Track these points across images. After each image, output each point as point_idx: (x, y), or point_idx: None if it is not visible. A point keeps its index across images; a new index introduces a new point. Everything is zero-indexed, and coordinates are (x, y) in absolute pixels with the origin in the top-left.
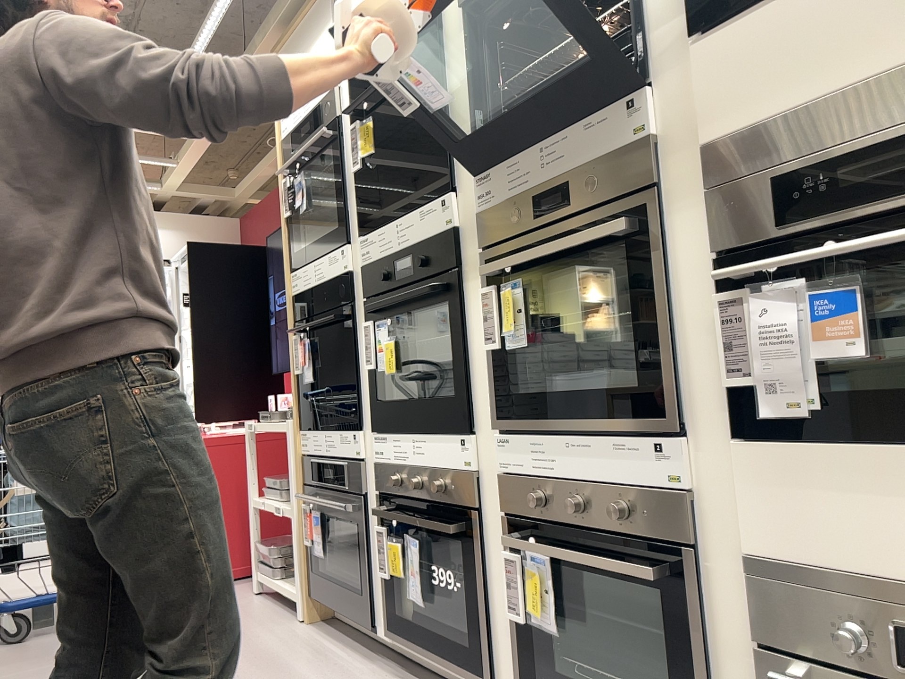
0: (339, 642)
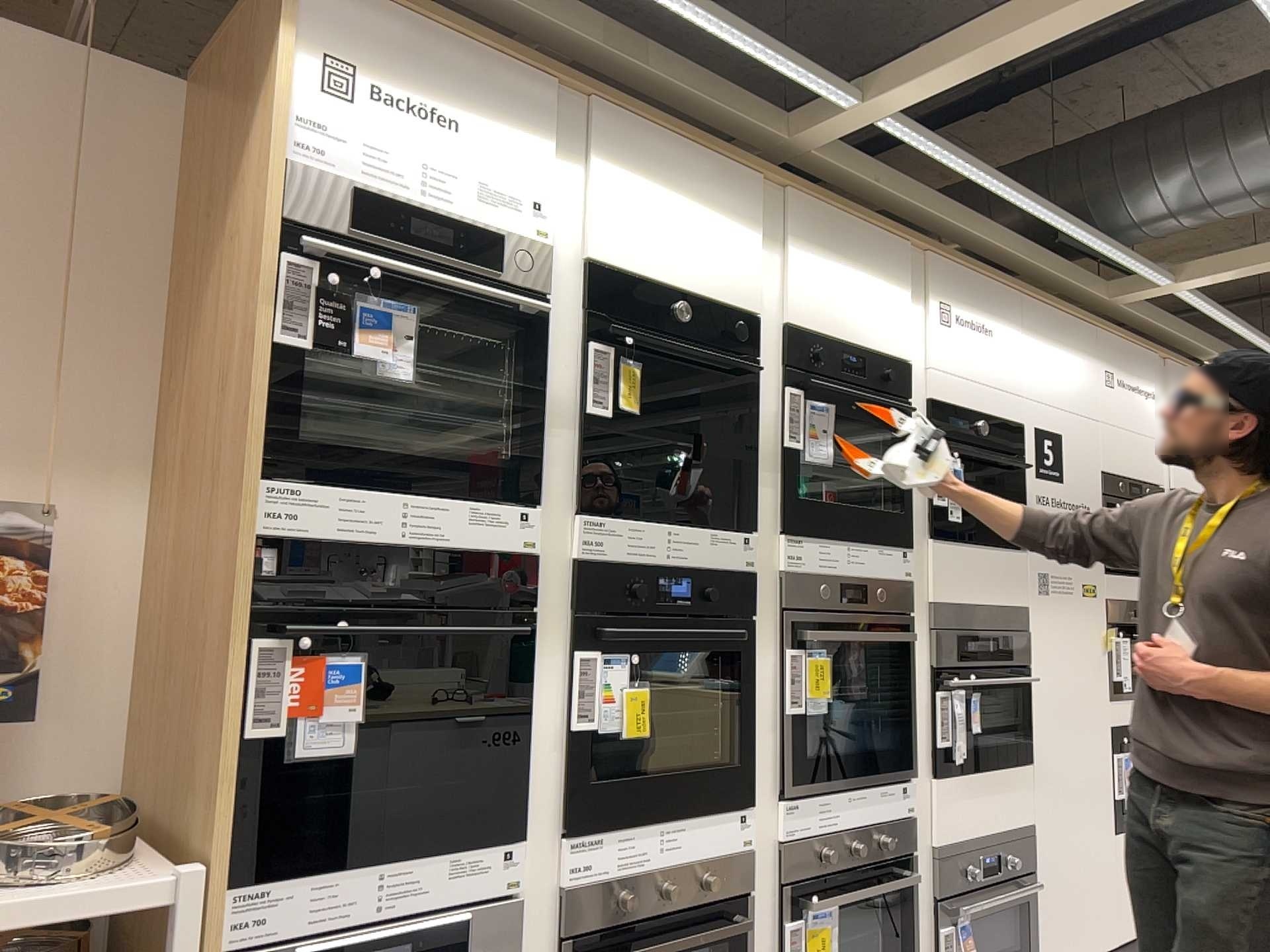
0: None
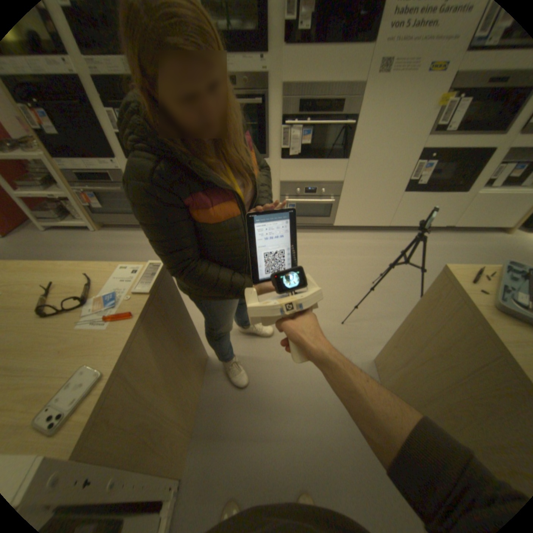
0: (123, 231)
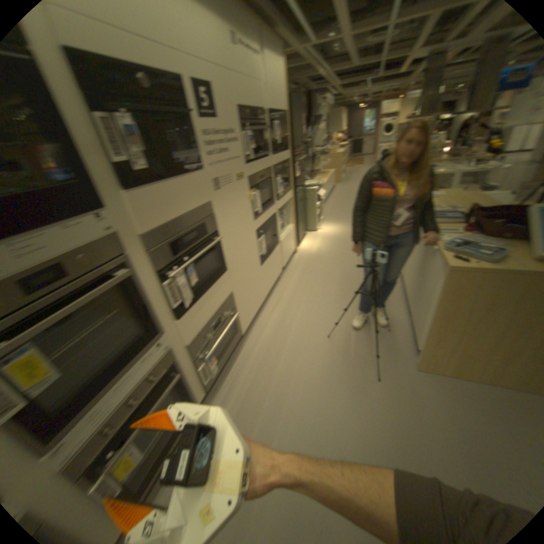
0: None
